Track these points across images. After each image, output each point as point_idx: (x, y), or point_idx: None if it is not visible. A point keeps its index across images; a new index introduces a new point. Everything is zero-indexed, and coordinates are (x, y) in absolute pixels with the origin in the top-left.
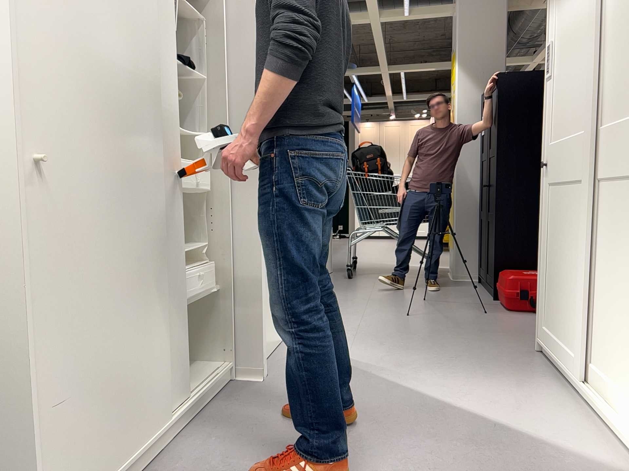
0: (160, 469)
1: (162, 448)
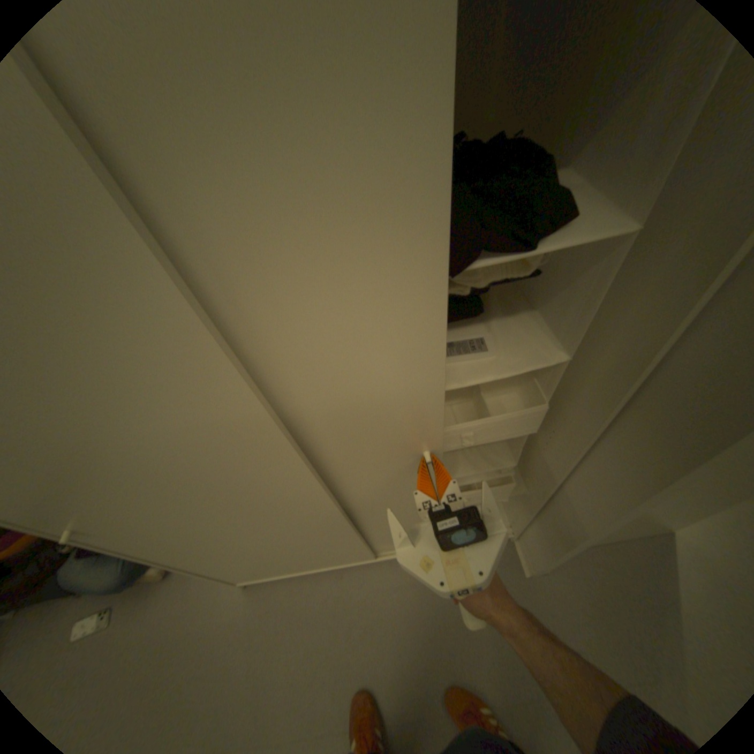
0: (343, 581)
1: (364, 565)
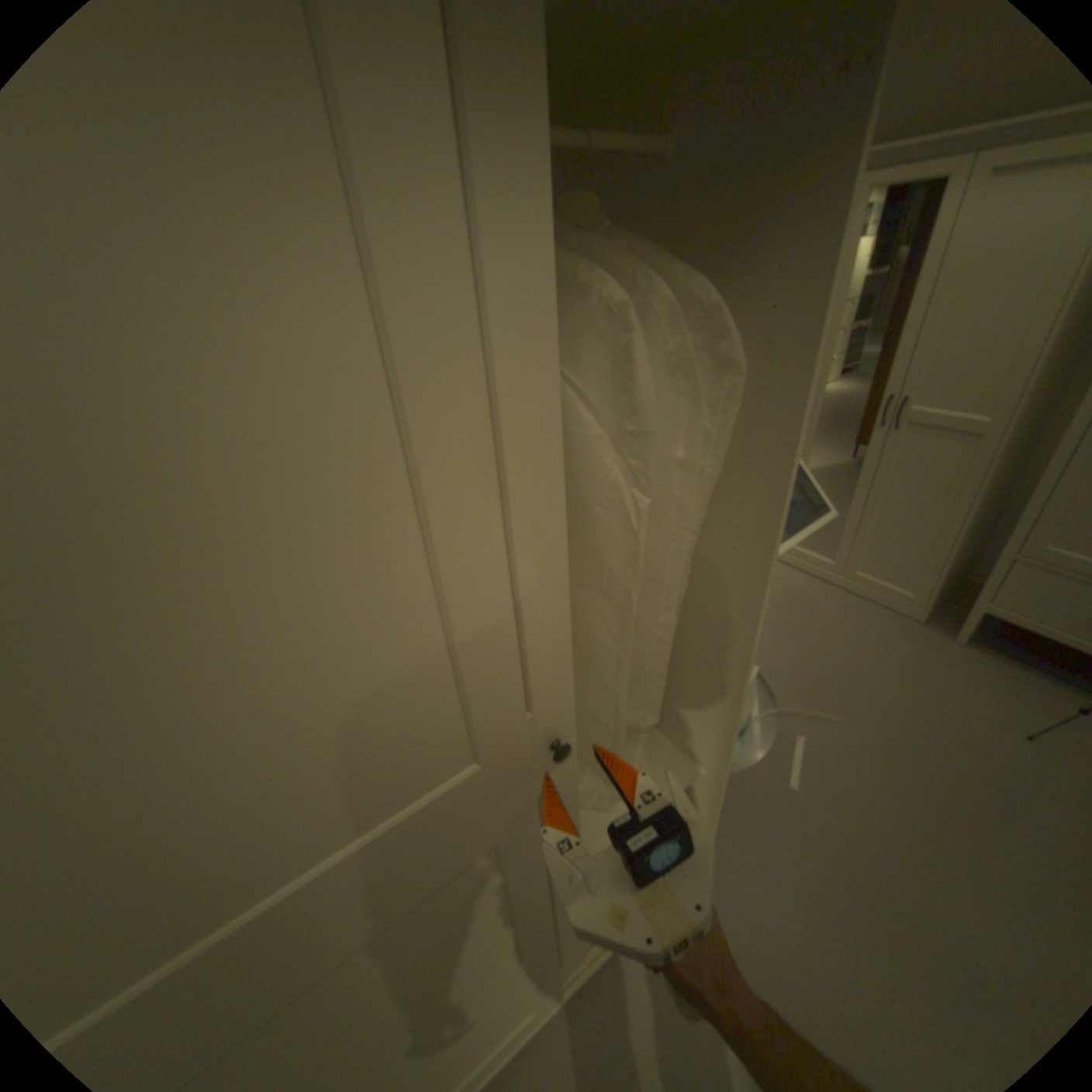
0: None
1: None
